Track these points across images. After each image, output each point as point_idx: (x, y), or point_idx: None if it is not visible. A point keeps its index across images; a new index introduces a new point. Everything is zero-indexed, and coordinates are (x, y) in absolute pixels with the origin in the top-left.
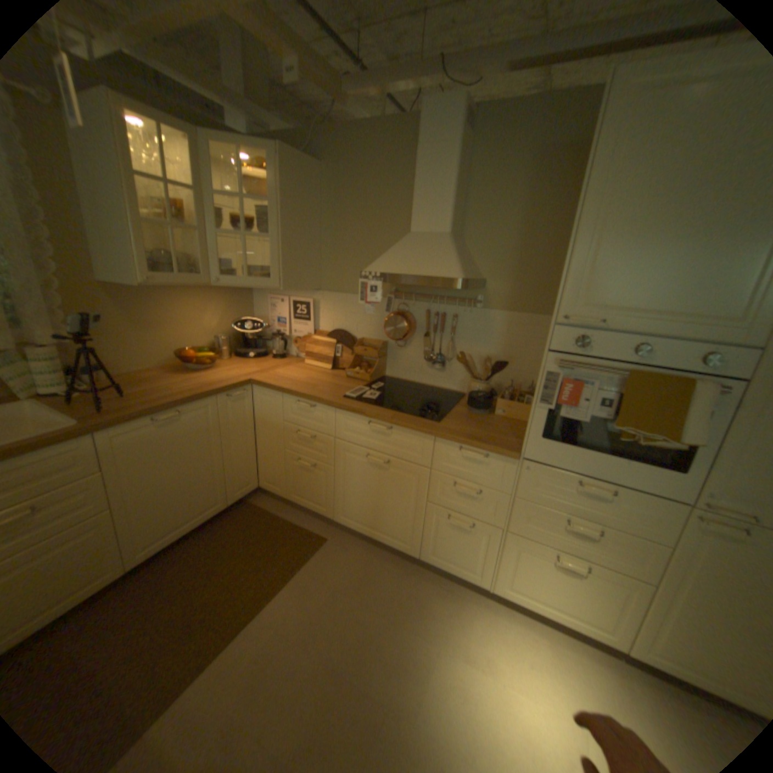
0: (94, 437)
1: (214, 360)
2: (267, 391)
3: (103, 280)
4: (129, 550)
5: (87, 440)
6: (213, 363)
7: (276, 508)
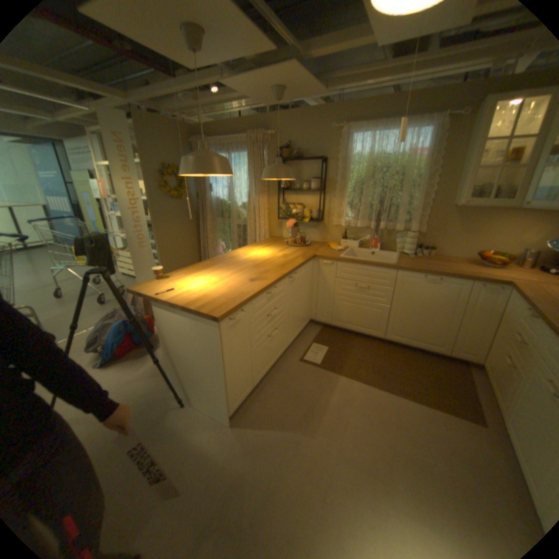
0: (398, 271)
1: (509, 264)
2: (519, 295)
3: (457, 202)
4: (390, 330)
5: (394, 271)
6: (504, 265)
7: (483, 386)
